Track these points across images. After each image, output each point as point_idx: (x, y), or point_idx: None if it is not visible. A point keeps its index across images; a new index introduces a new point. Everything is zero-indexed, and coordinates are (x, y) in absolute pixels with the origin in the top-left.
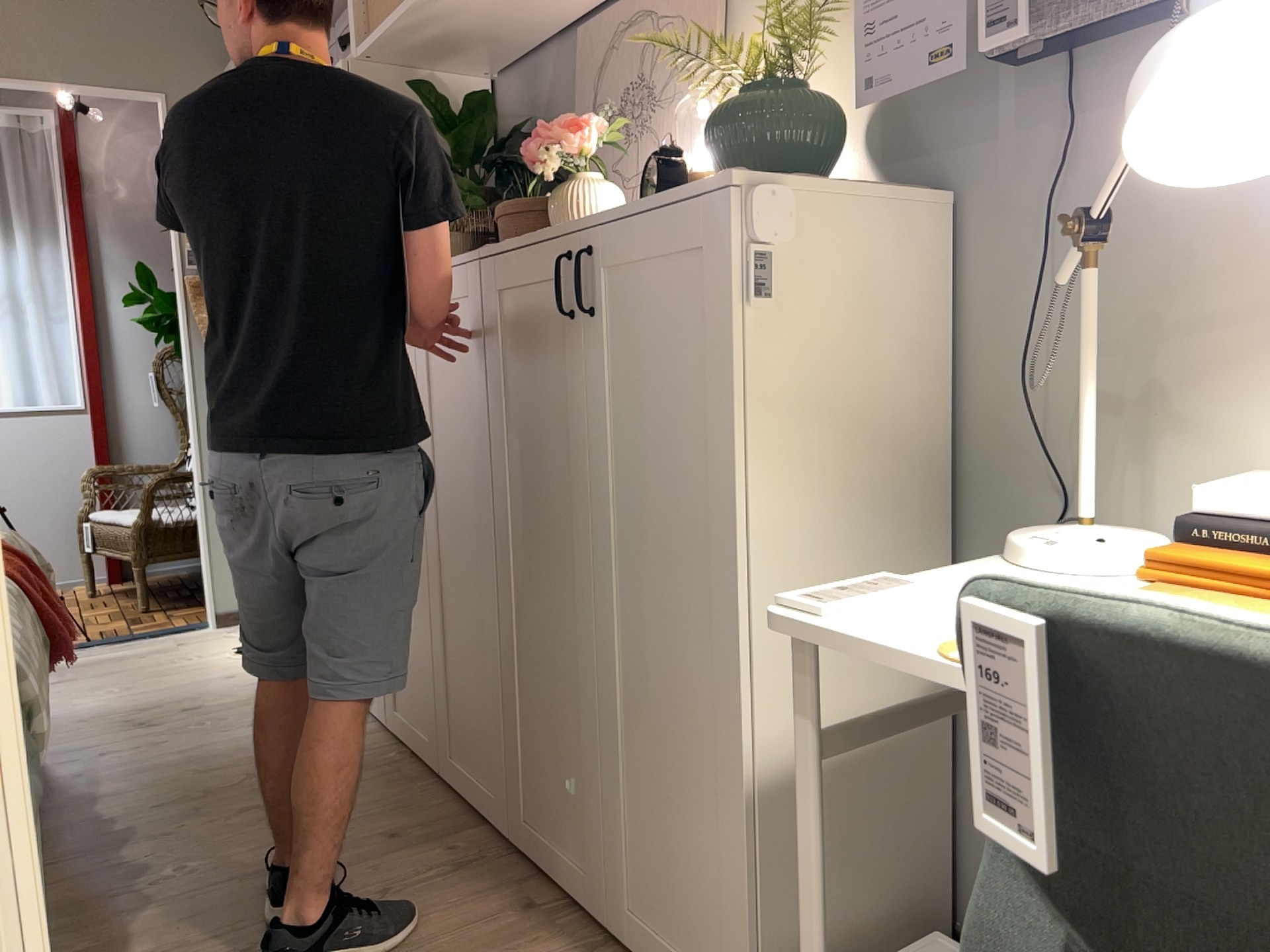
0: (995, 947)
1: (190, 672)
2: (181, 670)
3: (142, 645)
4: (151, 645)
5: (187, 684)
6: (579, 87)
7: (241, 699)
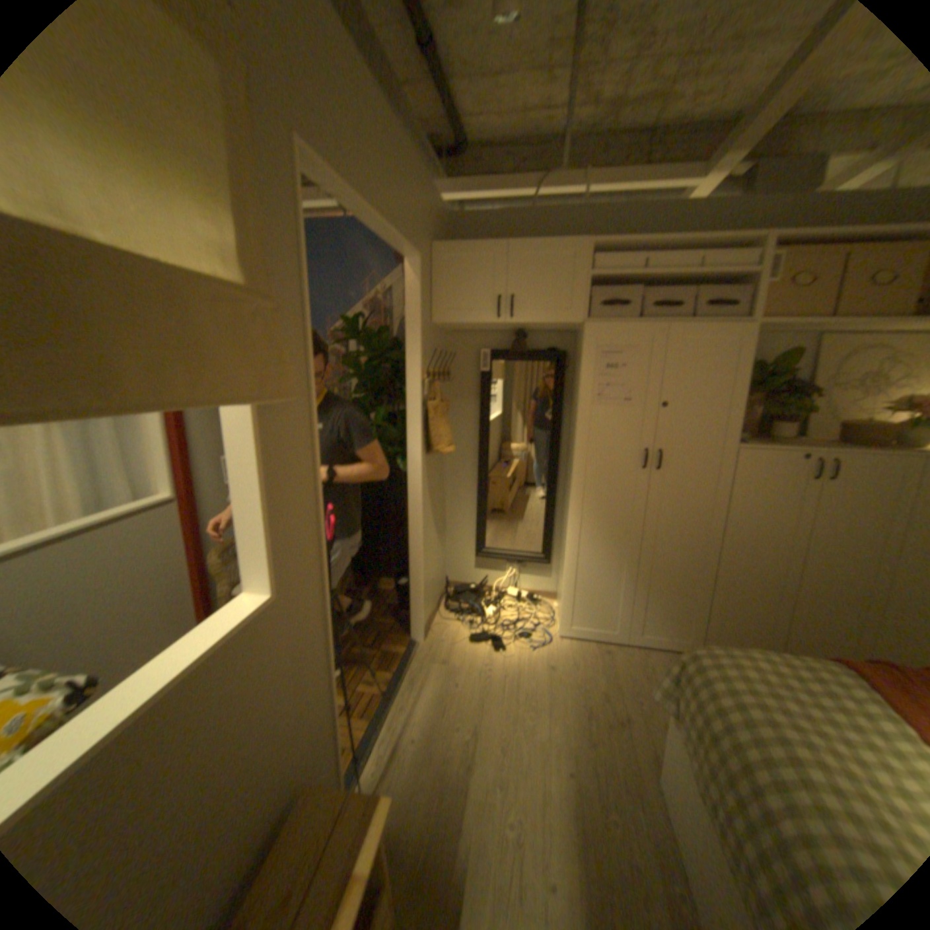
0: None
1: (522, 679)
2: (514, 682)
3: (420, 679)
4: (429, 676)
5: (549, 687)
6: (821, 361)
7: (603, 679)
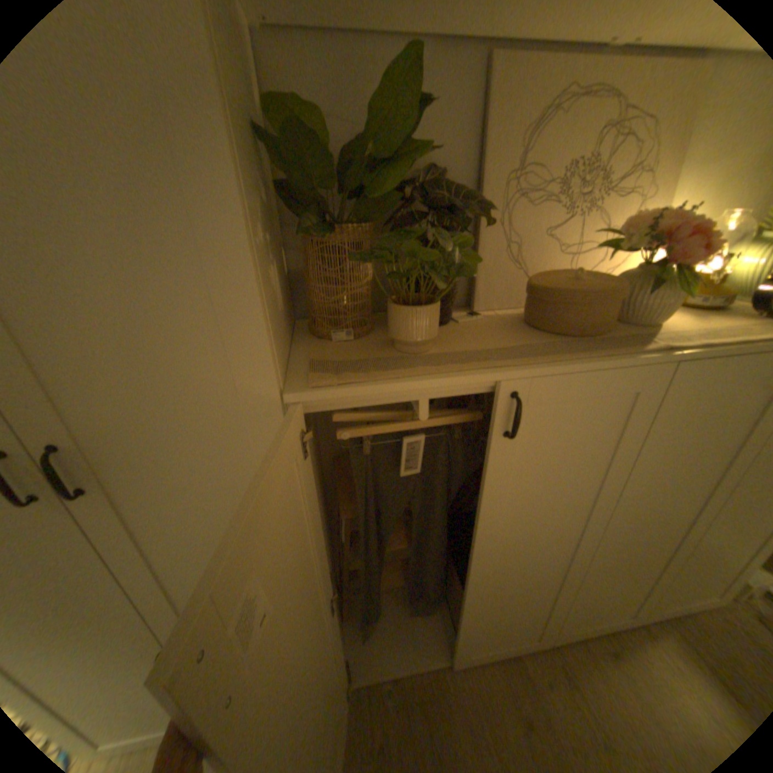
0: None
1: None
2: None
3: None
4: None
5: None
6: (494, 127)
7: None
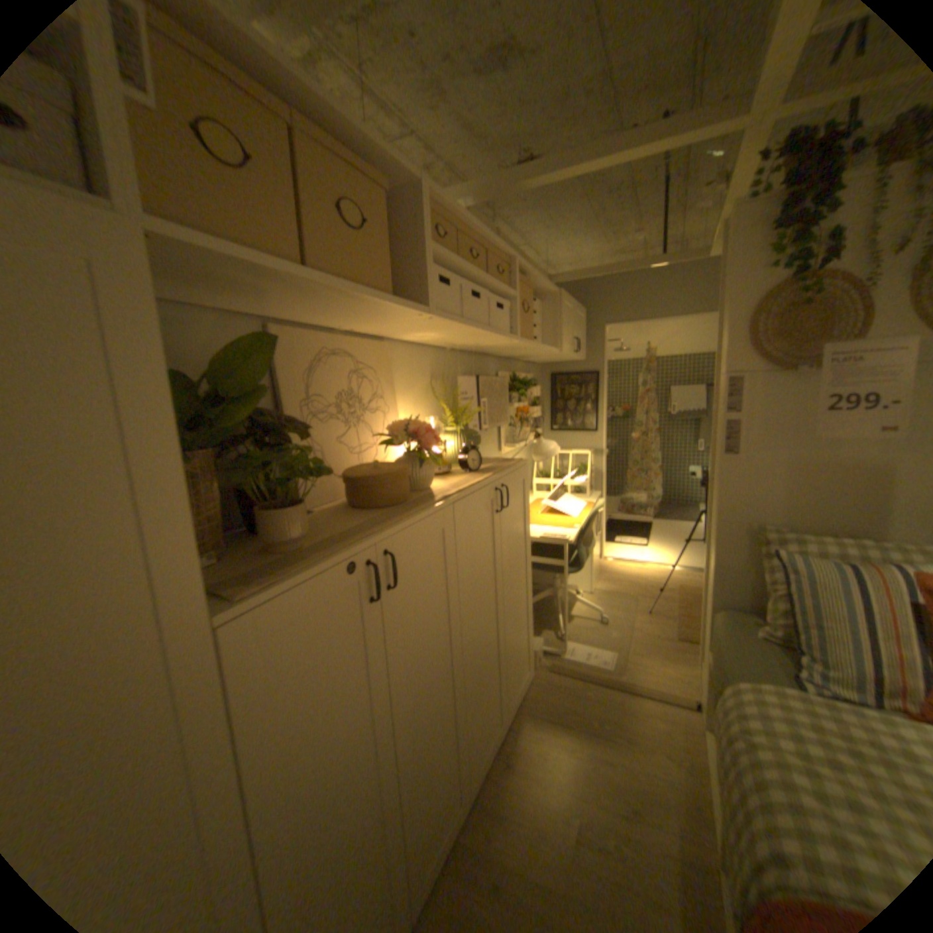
0: (582, 556)
1: None
2: None
3: None
4: None
5: None
6: (281, 371)
7: None
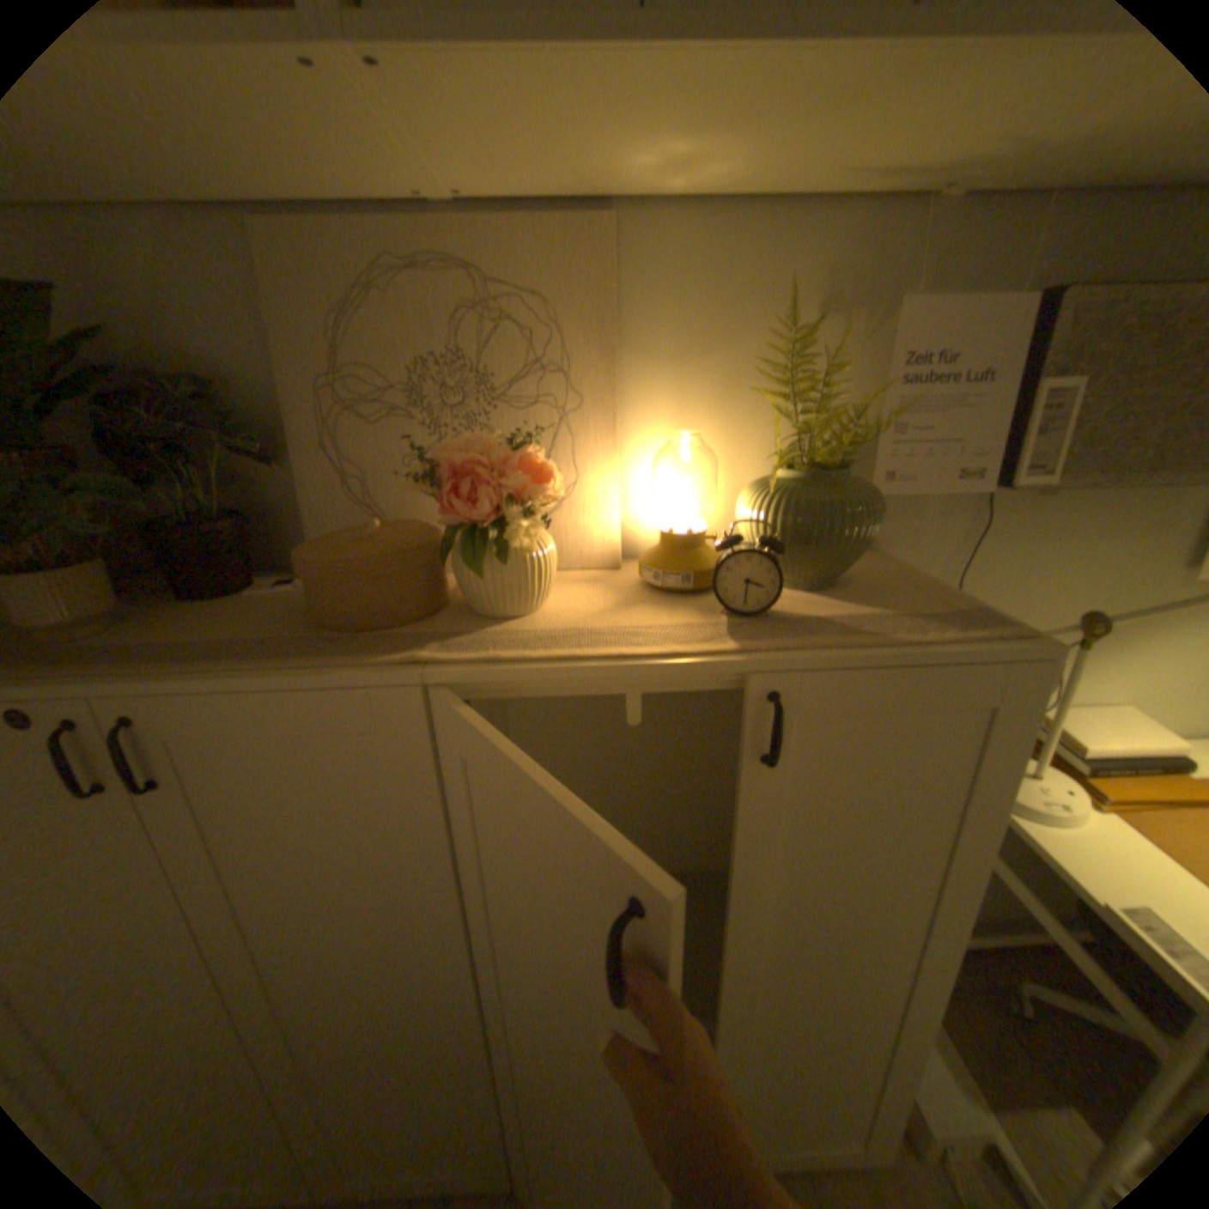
0: None
1: None
2: None
3: None
4: None
5: None
6: (274, 315)
7: None
